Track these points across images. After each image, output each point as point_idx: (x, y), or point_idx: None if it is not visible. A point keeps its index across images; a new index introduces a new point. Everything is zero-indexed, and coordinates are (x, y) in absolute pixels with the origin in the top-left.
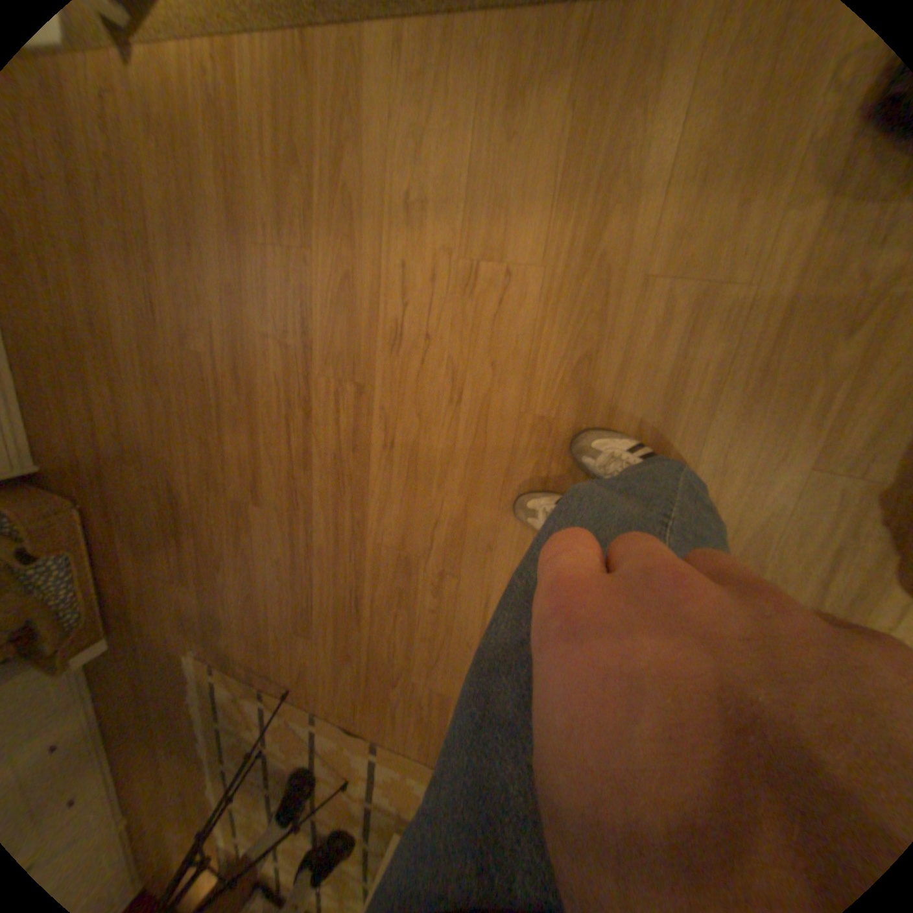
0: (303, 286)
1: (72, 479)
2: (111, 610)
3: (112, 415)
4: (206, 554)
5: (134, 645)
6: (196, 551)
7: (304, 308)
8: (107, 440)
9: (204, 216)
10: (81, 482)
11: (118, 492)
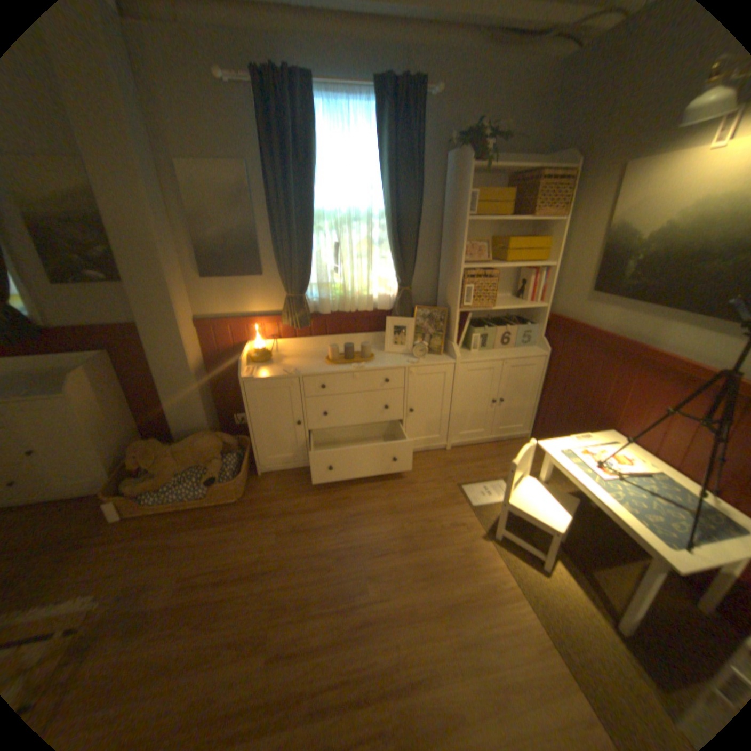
0: (441, 684)
1: (257, 504)
2: (146, 531)
3: (308, 533)
4: (210, 622)
5: (108, 552)
6: (212, 610)
7: (429, 688)
8: (290, 530)
9: (444, 595)
10: (256, 510)
11: (253, 537)
